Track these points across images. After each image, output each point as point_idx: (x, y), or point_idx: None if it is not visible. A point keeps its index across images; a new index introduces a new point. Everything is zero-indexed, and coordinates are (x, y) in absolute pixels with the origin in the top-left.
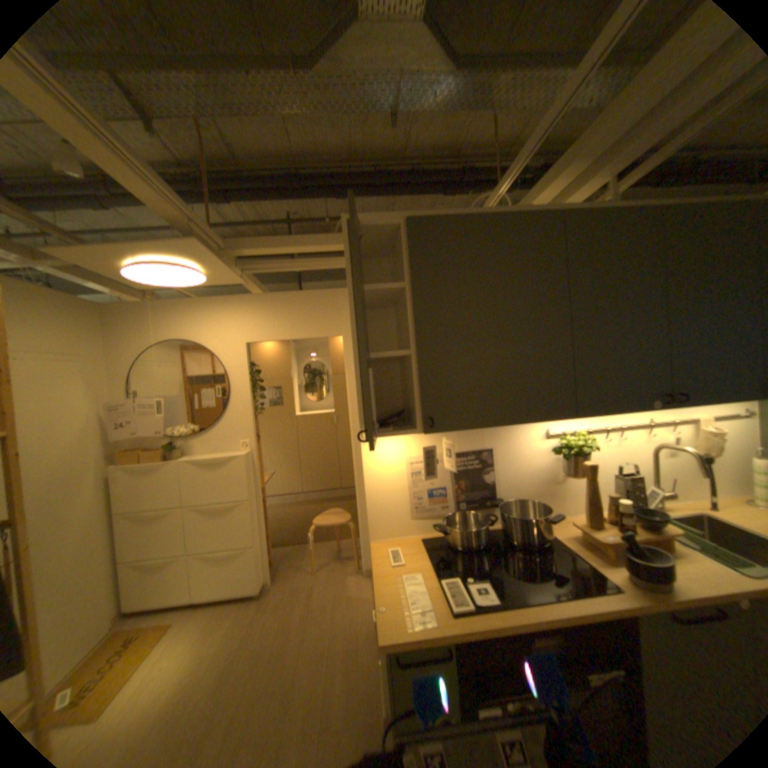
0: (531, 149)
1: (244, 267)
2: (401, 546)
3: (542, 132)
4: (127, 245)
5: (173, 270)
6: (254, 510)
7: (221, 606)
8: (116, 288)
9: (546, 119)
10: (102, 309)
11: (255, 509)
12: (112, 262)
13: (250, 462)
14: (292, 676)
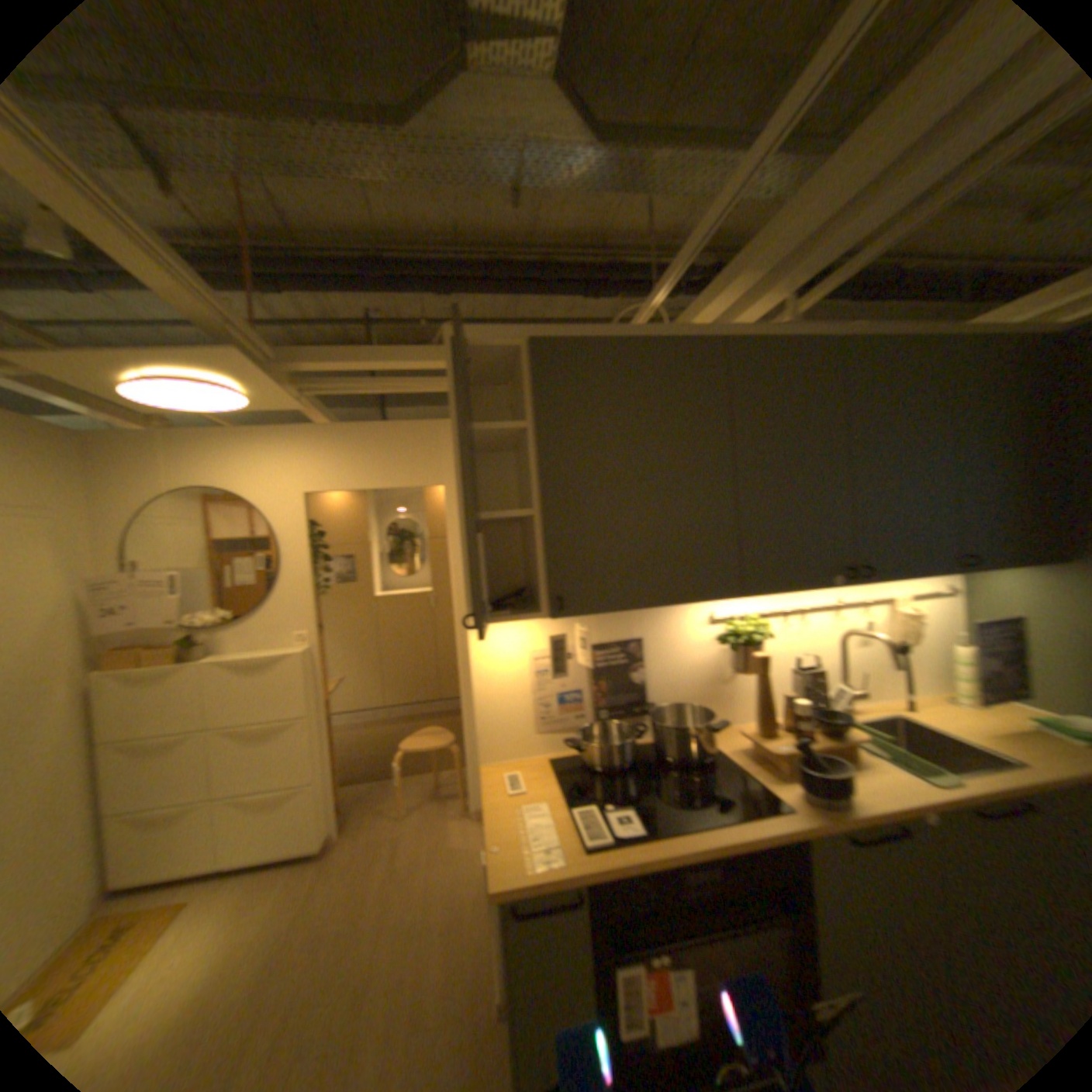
0: (690, 256)
1: (305, 387)
2: (523, 769)
3: (702, 237)
4: (134, 355)
5: (202, 390)
6: (316, 732)
7: (265, 871)
8: (108, 411)
9: (706, 222)
10: (87, 441)
11: (318, 730)
12: (109, 376)
13: (311, 663)
14: (370, 962)
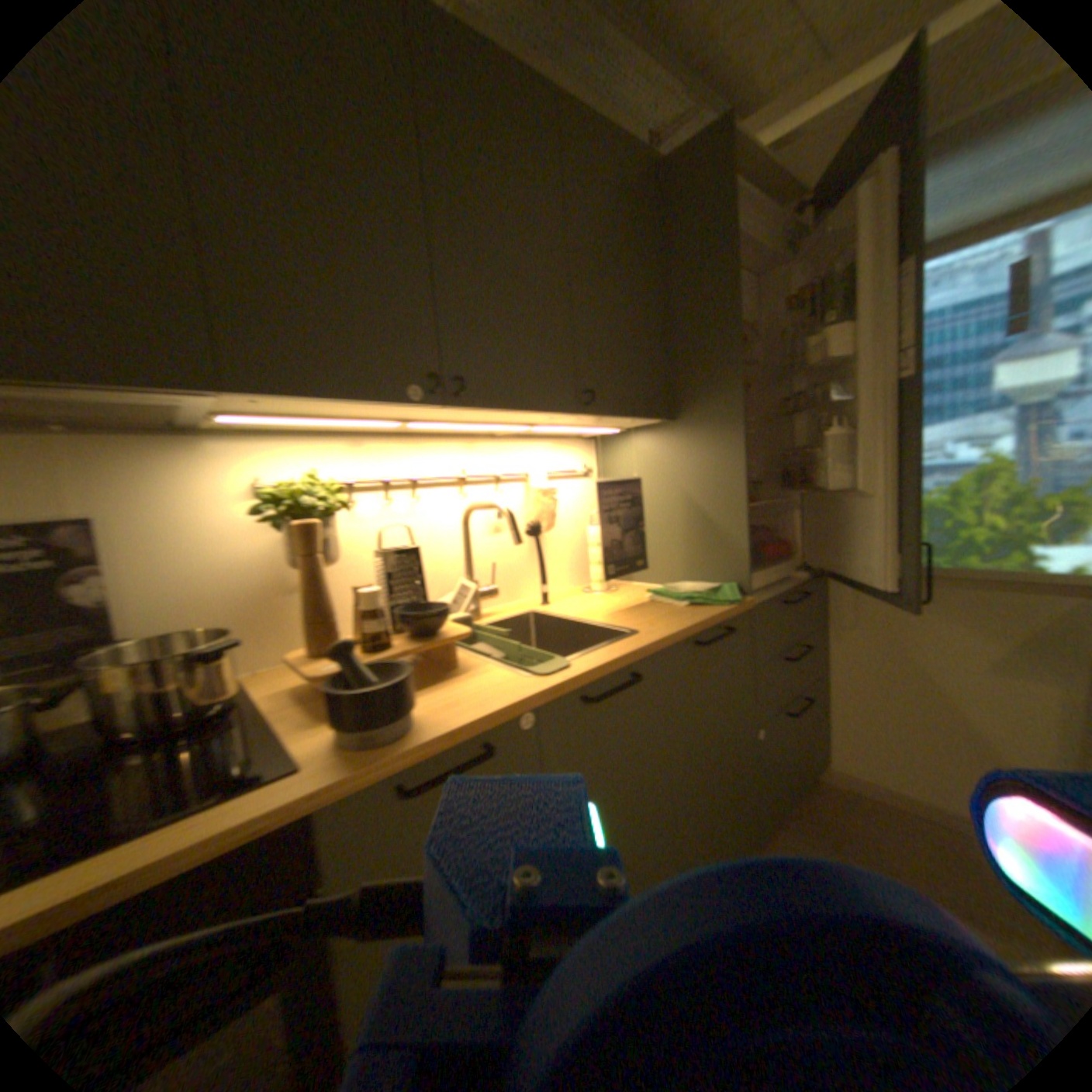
0: None
1: None
2: None
3: None
4: None
5: None
6: None
7: None
8: None
9: None
10: None
11: None
12: None
13: None
14: None
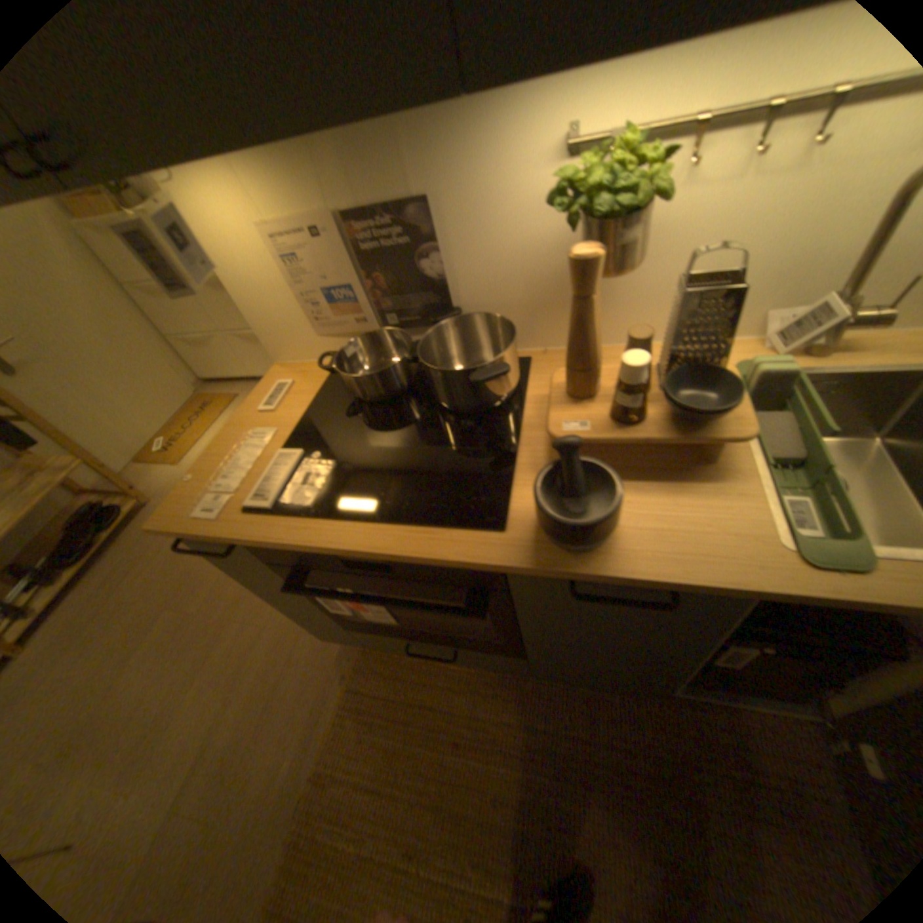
0: None
1: None
2: (303, 374)
3: None
4: None
5: None
6: None
7: None
8: None
9: None
10: None
11: None
12: None
13: None
14: None
